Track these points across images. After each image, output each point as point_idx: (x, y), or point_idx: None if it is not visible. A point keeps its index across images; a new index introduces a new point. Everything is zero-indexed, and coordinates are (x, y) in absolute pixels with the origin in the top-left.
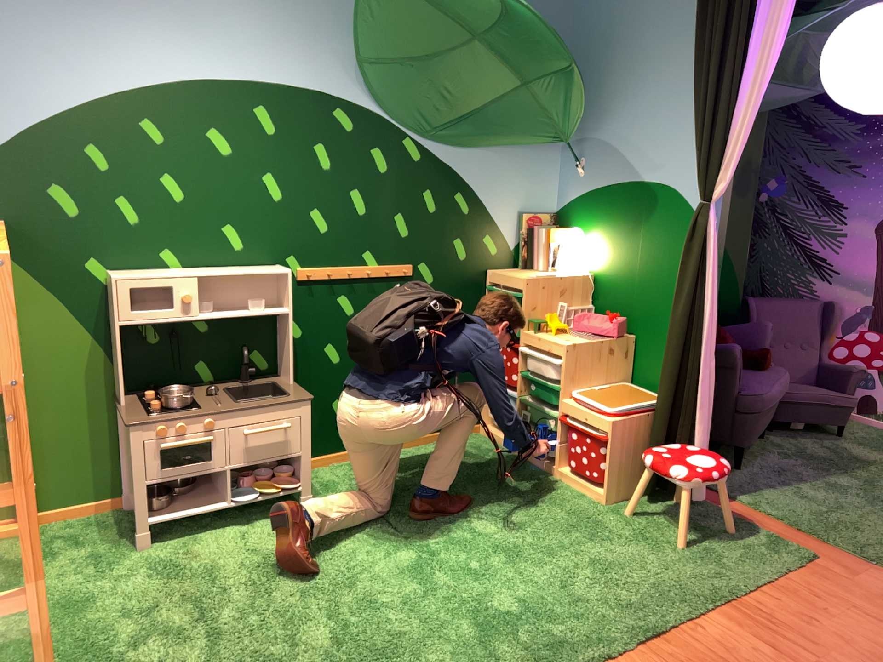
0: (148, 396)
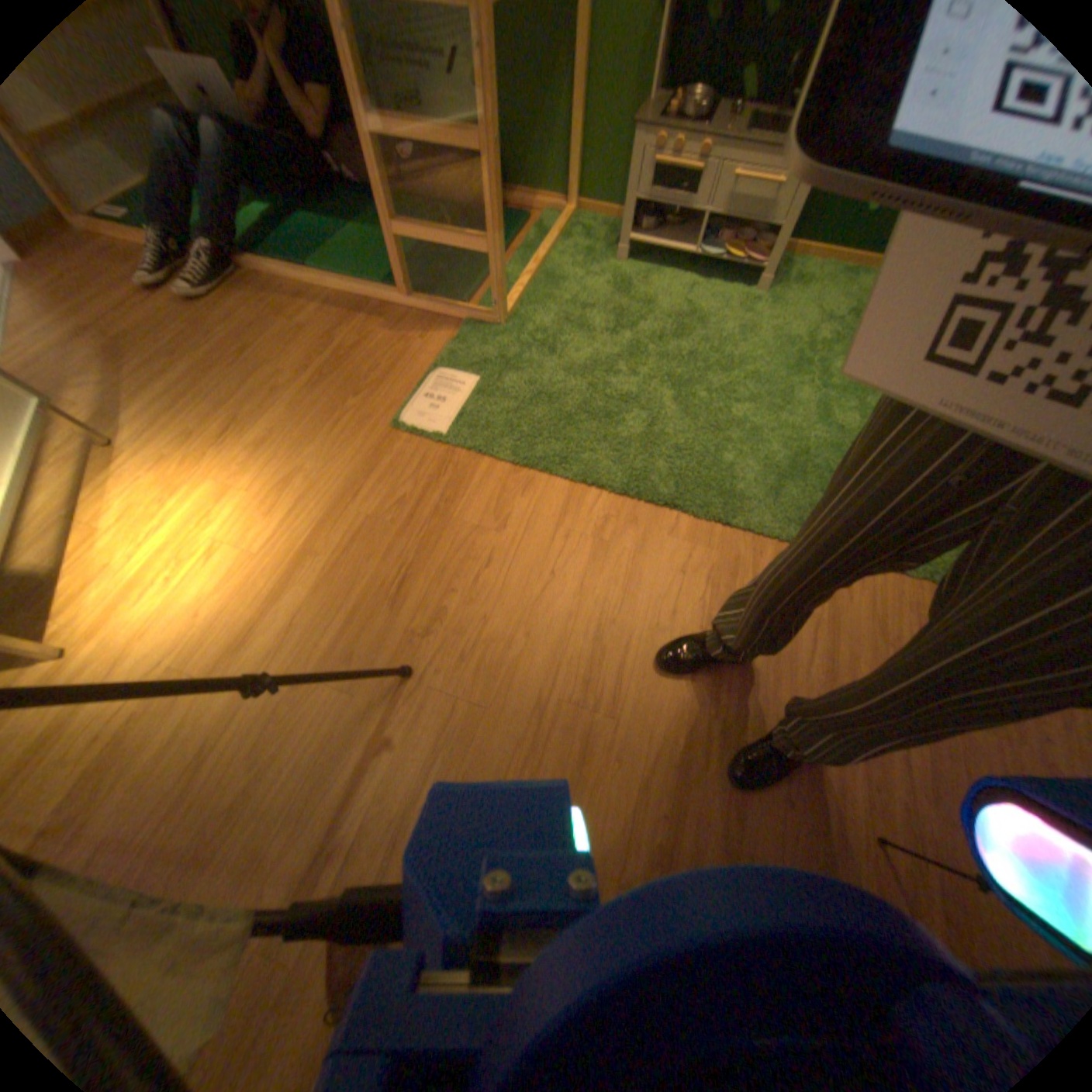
0: (672, 96)
